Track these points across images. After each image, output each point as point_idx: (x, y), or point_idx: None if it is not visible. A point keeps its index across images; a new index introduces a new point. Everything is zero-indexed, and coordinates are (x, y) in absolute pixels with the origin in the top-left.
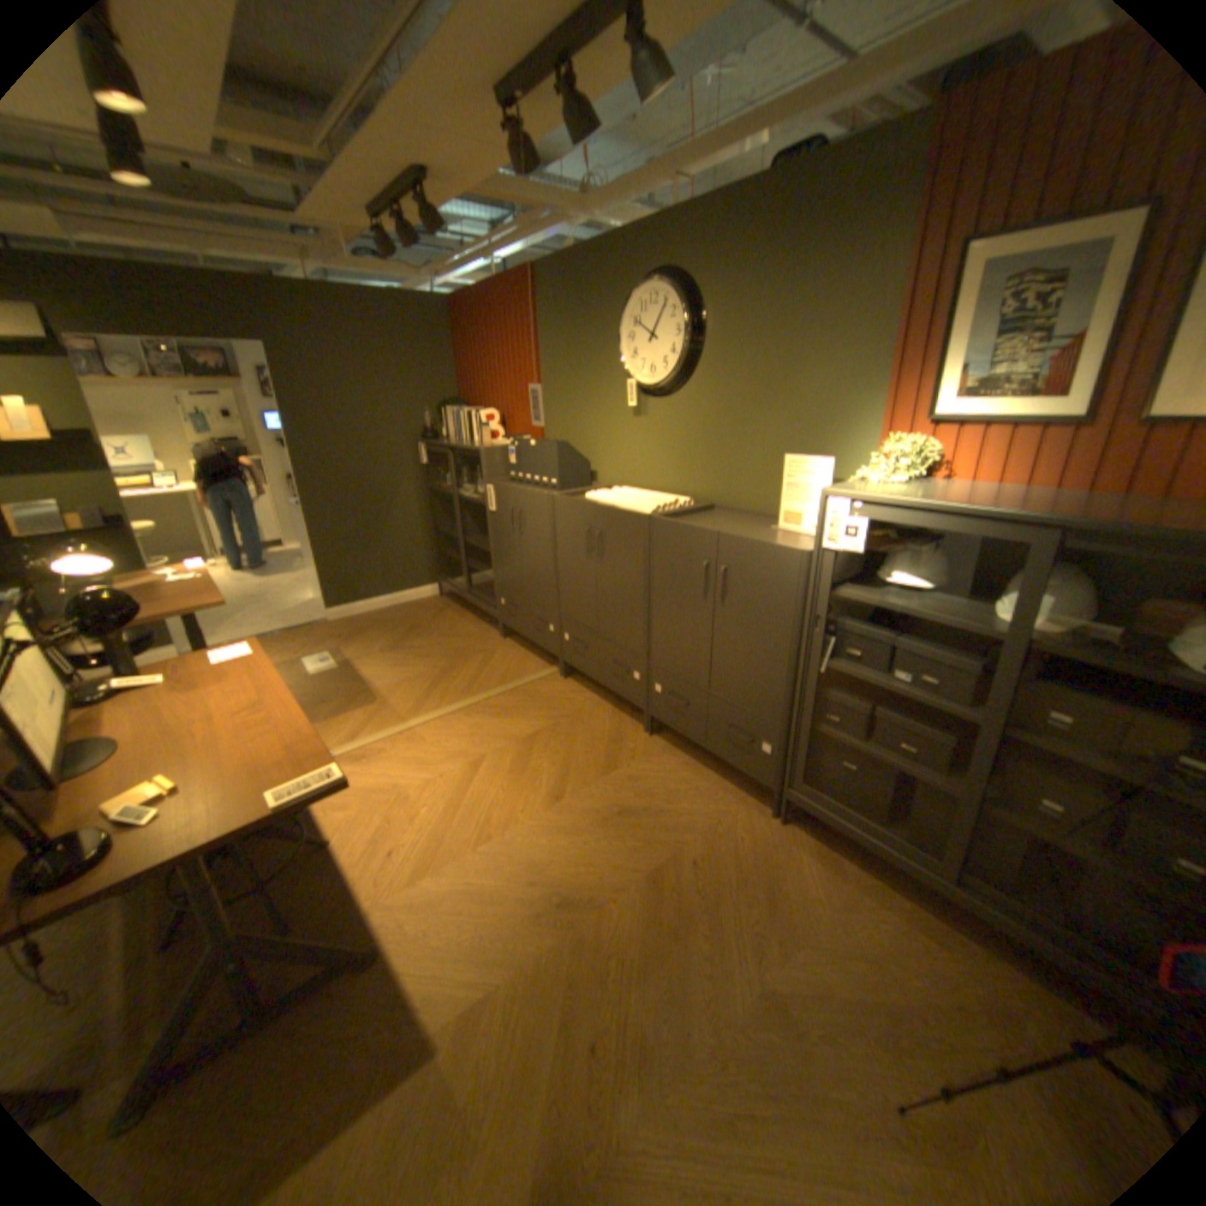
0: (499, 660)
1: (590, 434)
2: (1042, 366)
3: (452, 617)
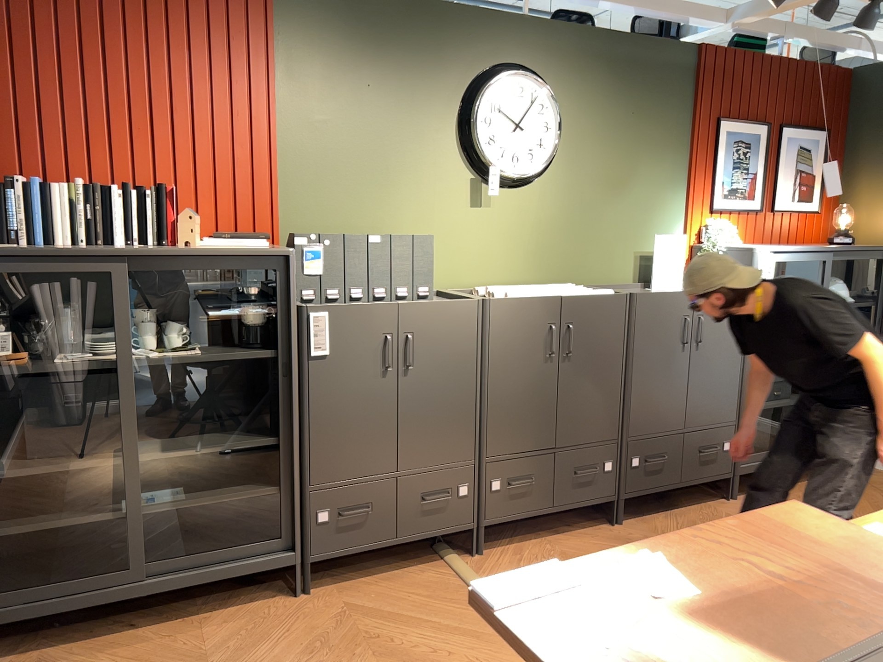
0: (387, 604)
1: (392, 228)
2: (747, 186)
3: (120, 656)
